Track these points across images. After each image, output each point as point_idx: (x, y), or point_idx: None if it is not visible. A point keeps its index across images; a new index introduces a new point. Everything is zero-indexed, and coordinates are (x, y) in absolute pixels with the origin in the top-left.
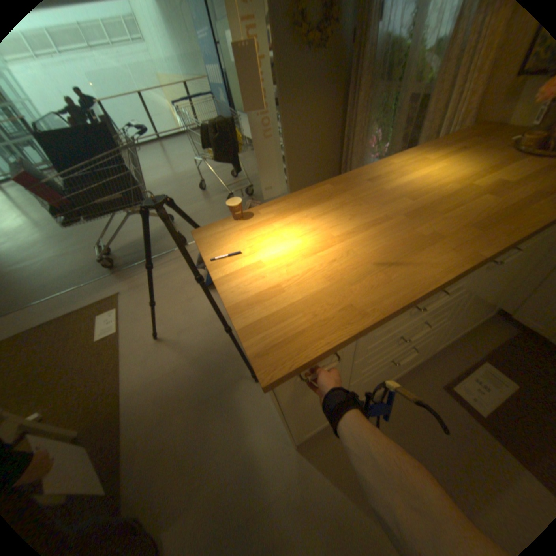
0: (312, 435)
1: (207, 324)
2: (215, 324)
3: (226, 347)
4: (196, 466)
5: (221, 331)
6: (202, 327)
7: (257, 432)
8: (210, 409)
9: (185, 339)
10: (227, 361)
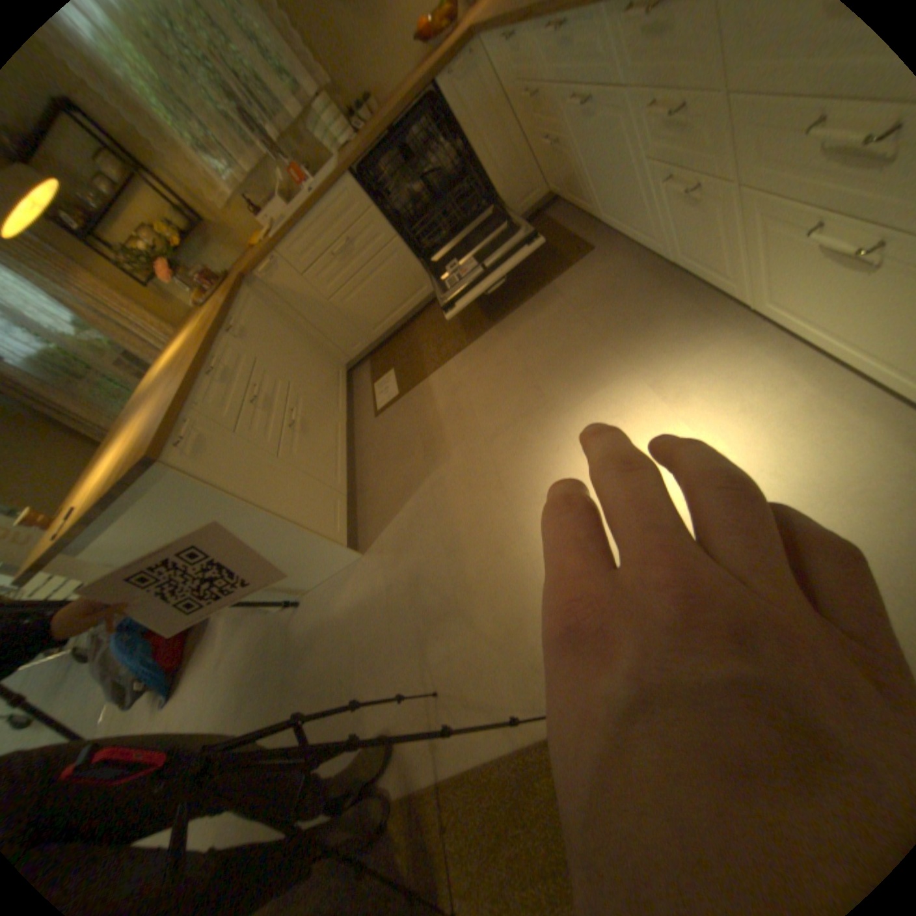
0: (347, 529)
1: (211, 691)
2: (218, 675)
3: (249, 654)
4: (332, 692)
5: (230, 663)
6: (210, 701)
7: (336, 602)
8: (294, 675)
9: (207, 732)
10: (263, 651)
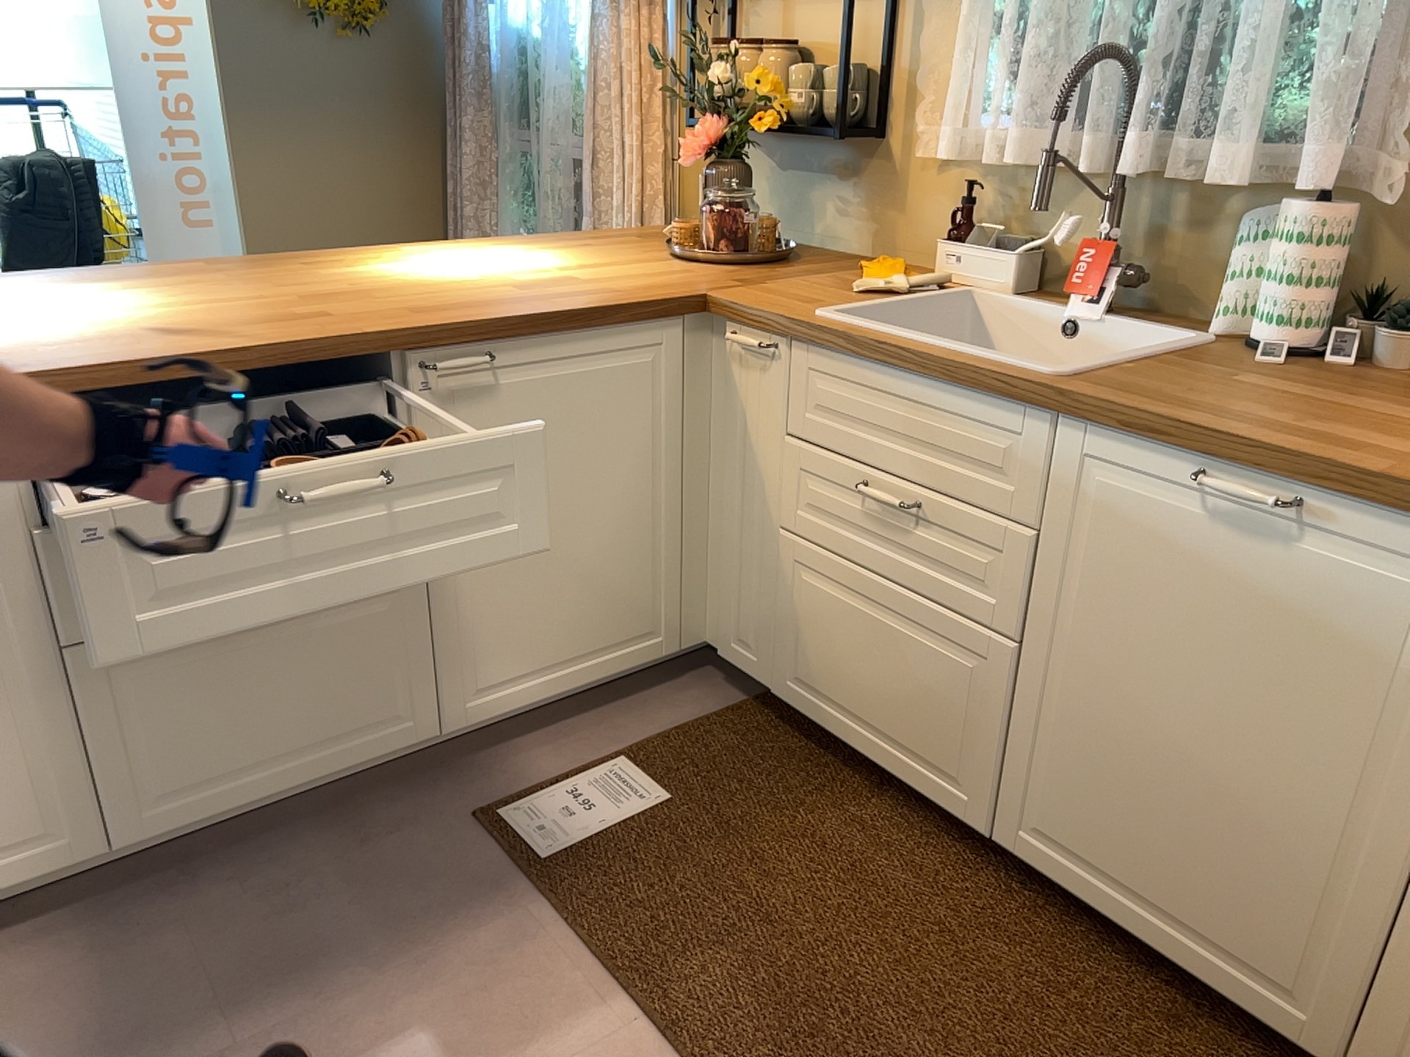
0: None
1: None
2: None
3: None
4: None
5: None
6: None
7: None
8: None
9: None
10: None
